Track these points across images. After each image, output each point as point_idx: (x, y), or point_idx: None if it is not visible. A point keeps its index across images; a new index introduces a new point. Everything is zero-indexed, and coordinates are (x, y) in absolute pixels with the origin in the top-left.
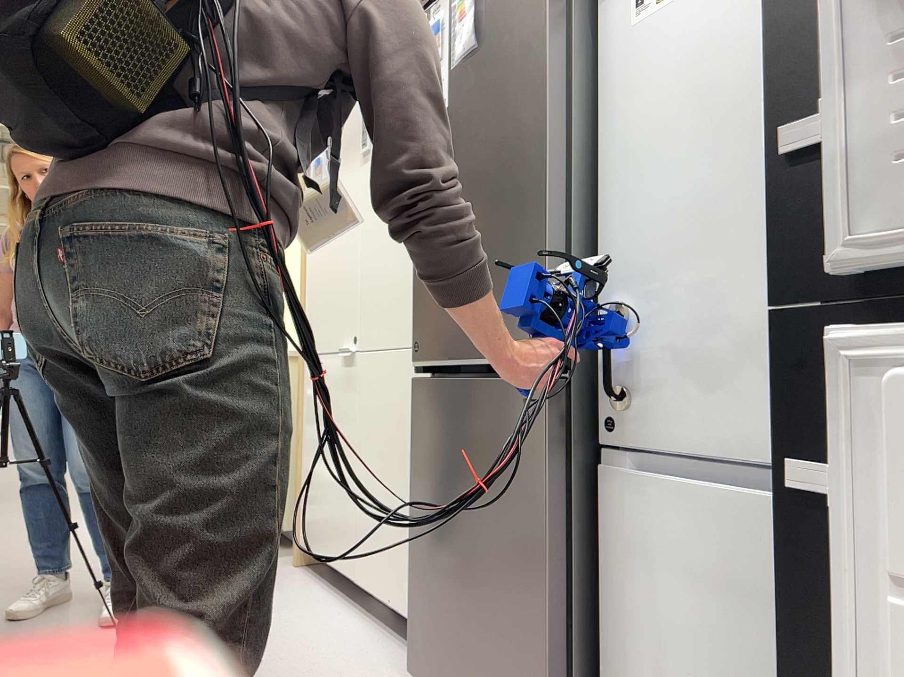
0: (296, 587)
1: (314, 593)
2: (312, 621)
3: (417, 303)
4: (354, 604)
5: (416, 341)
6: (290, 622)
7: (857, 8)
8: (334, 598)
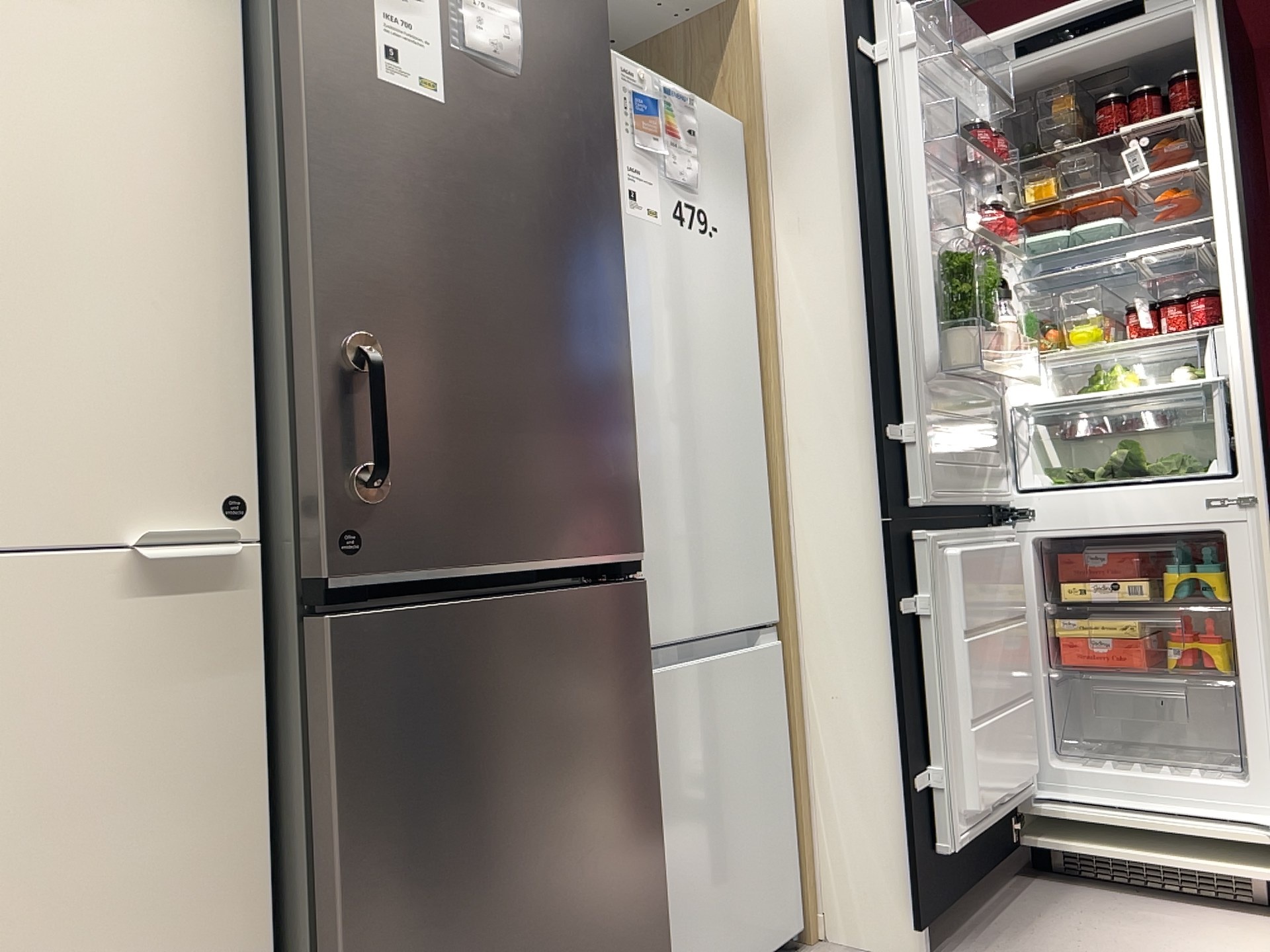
0: None
1: None
2: None
3: (338, 445)
4: None
5: (342, 529)
6: None
7: (920, 387)
8: None
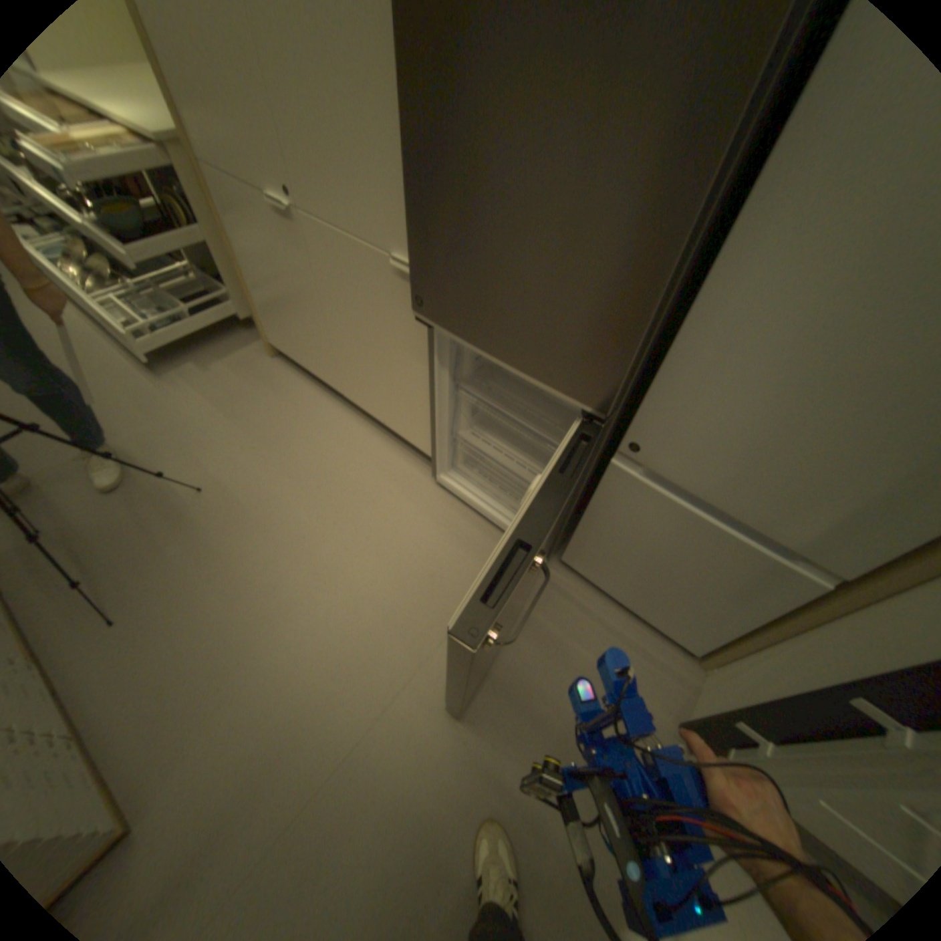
0: (288, 388)
1: (306, 392)
2: (323, 429)
3: (416, 252)
4: (342, 401)
5: (418, 293)
6: (308, 434)
7: None
8: (324, 397)
